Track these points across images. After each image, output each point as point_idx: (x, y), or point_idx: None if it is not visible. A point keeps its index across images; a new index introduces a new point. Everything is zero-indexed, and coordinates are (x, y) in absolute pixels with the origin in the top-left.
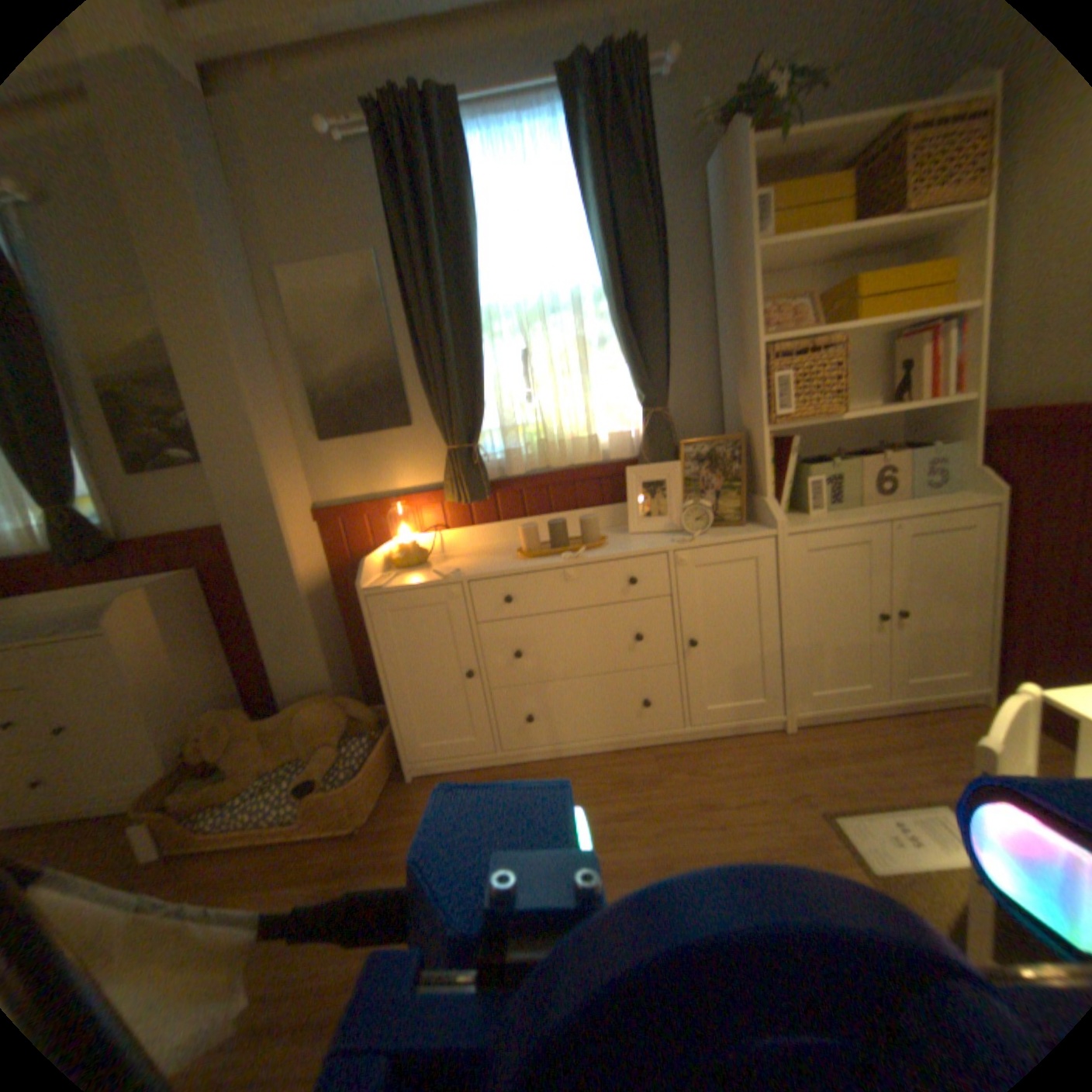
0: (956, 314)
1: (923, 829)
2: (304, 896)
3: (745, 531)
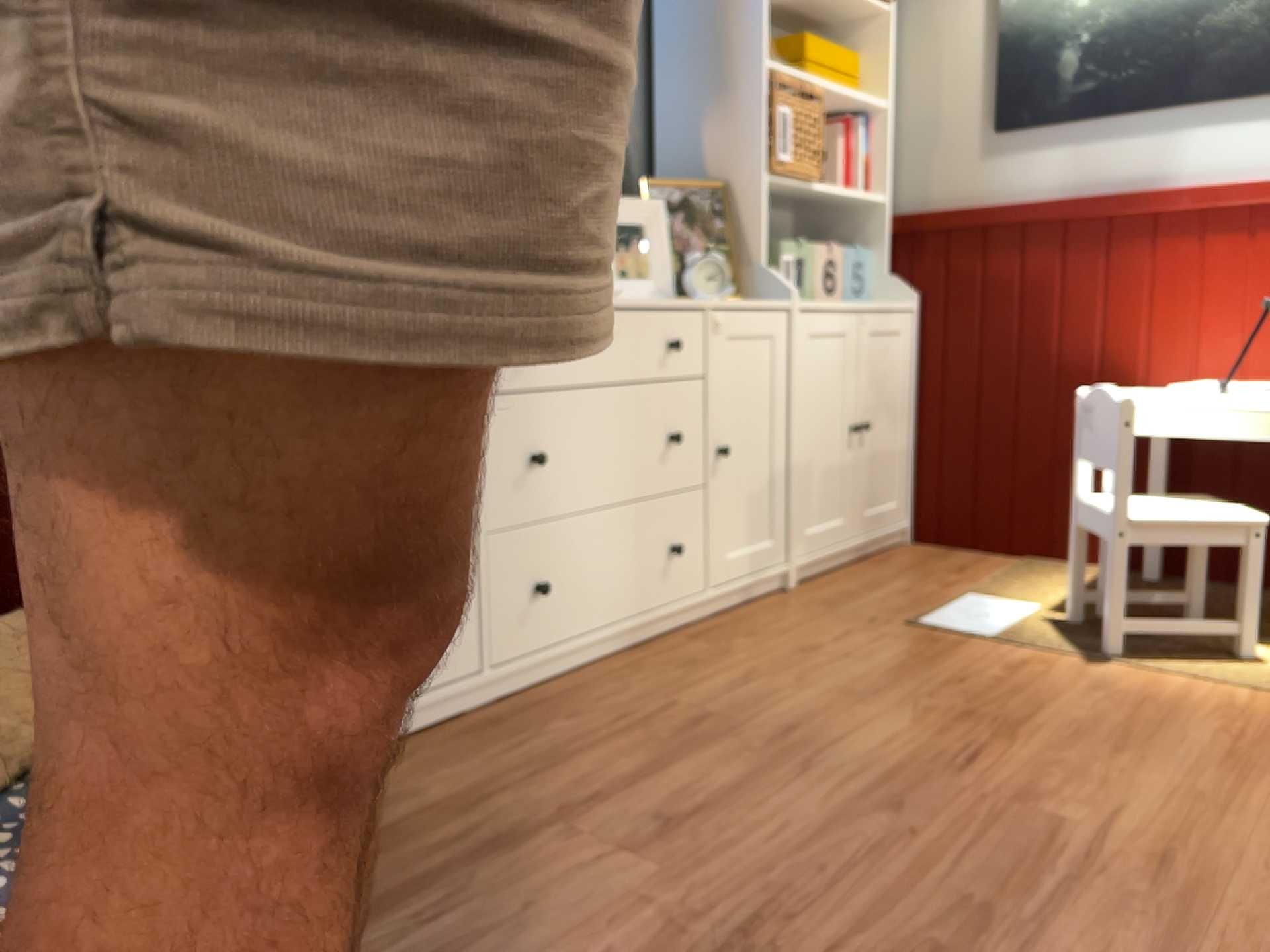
0: (858, 112)
1: (975, 606)
2: (373, 946)
3: (754, 302)
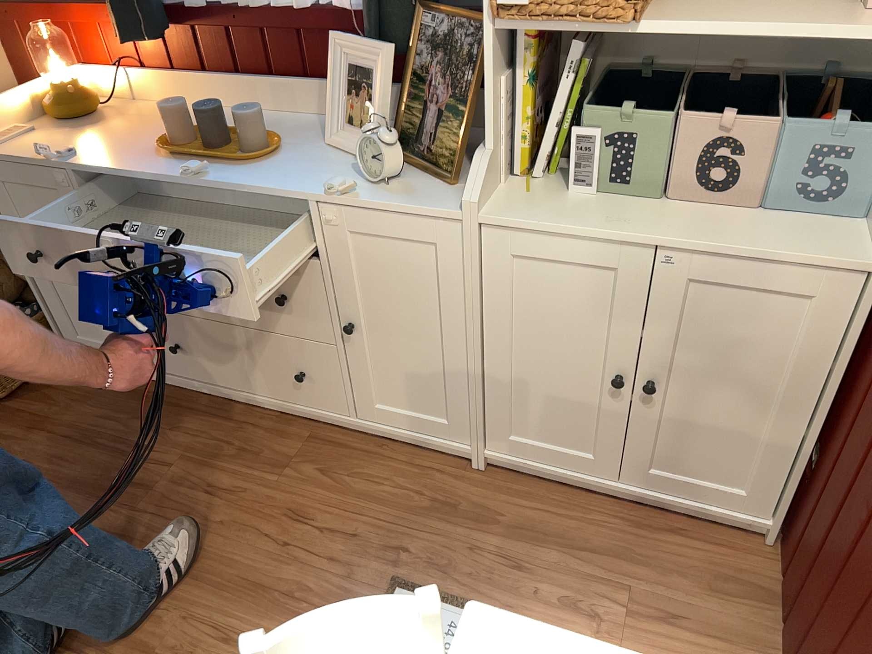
0: None
1: None
2: None
3: (437, 199)
